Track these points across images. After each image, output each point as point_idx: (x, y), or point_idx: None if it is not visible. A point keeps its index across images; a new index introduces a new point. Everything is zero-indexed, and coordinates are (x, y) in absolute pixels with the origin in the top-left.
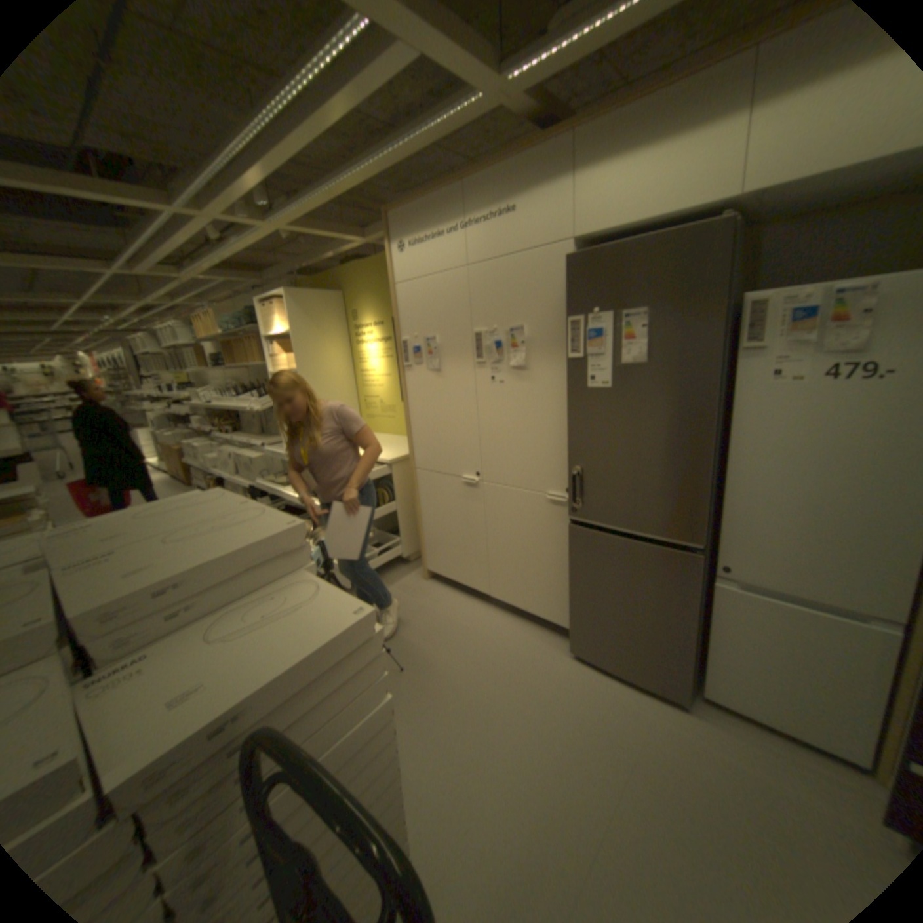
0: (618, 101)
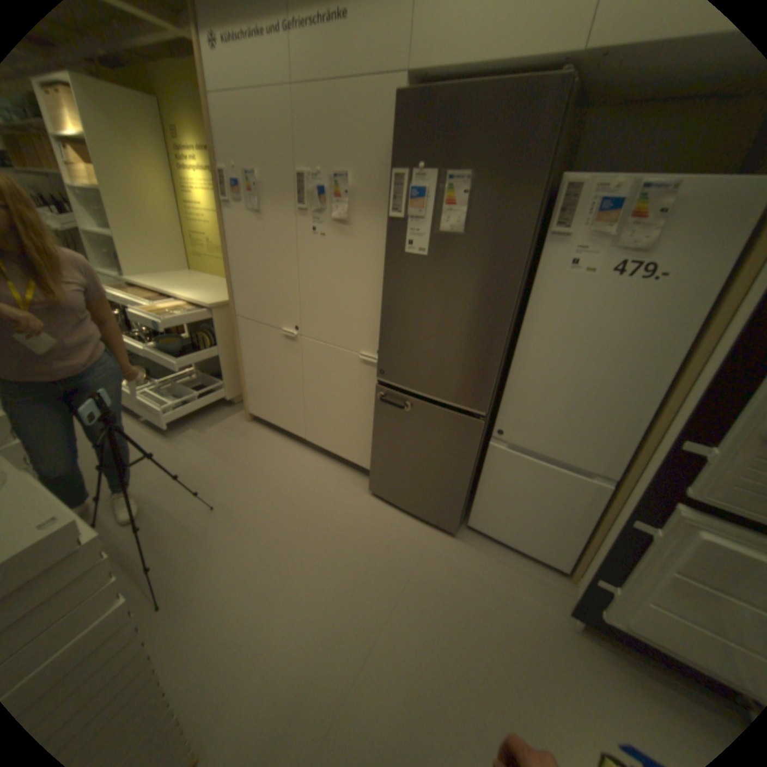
0: None
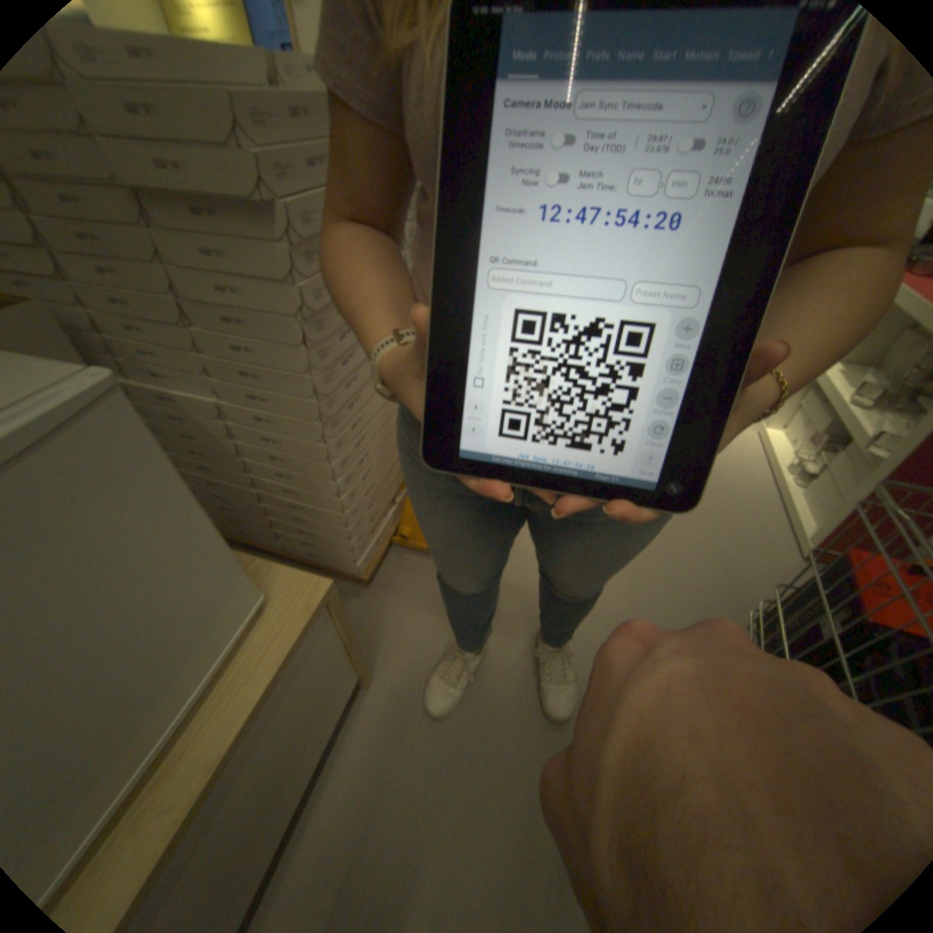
0: None
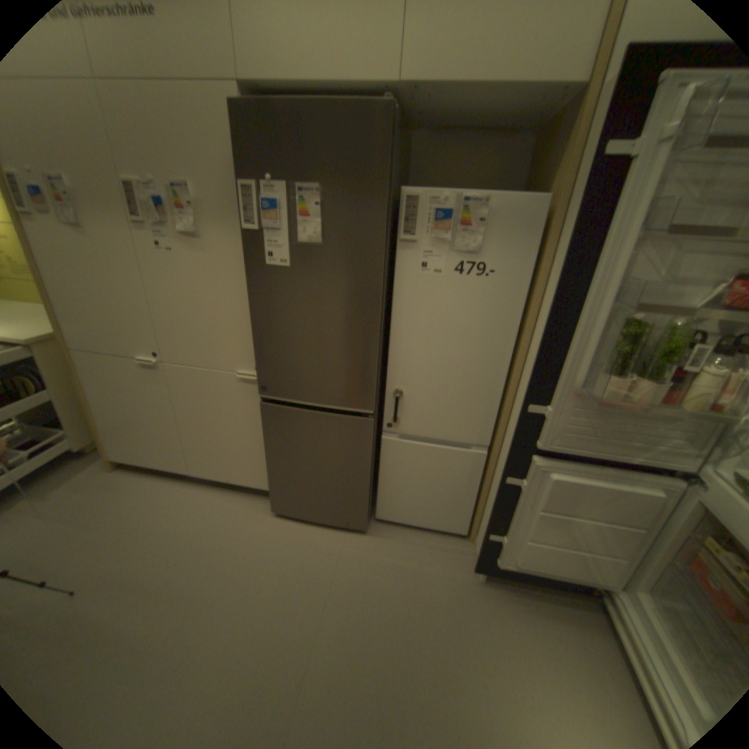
0: None
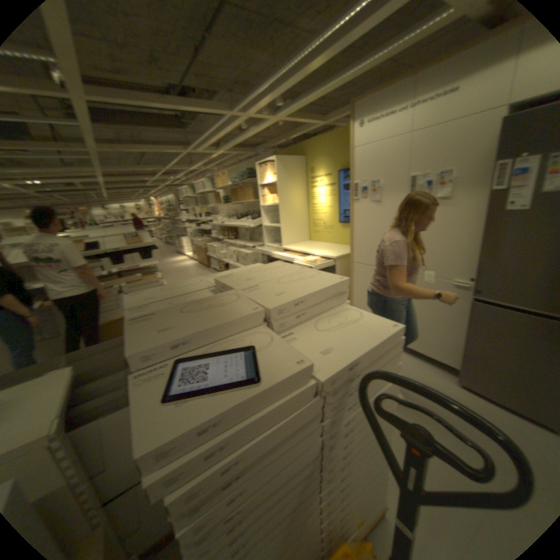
0: None
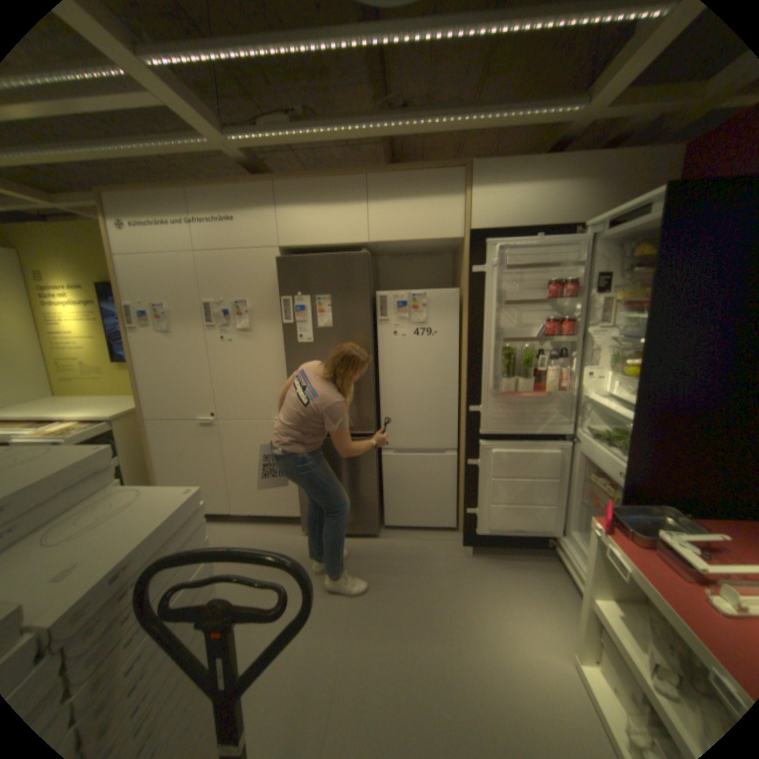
0: (301, 175)
